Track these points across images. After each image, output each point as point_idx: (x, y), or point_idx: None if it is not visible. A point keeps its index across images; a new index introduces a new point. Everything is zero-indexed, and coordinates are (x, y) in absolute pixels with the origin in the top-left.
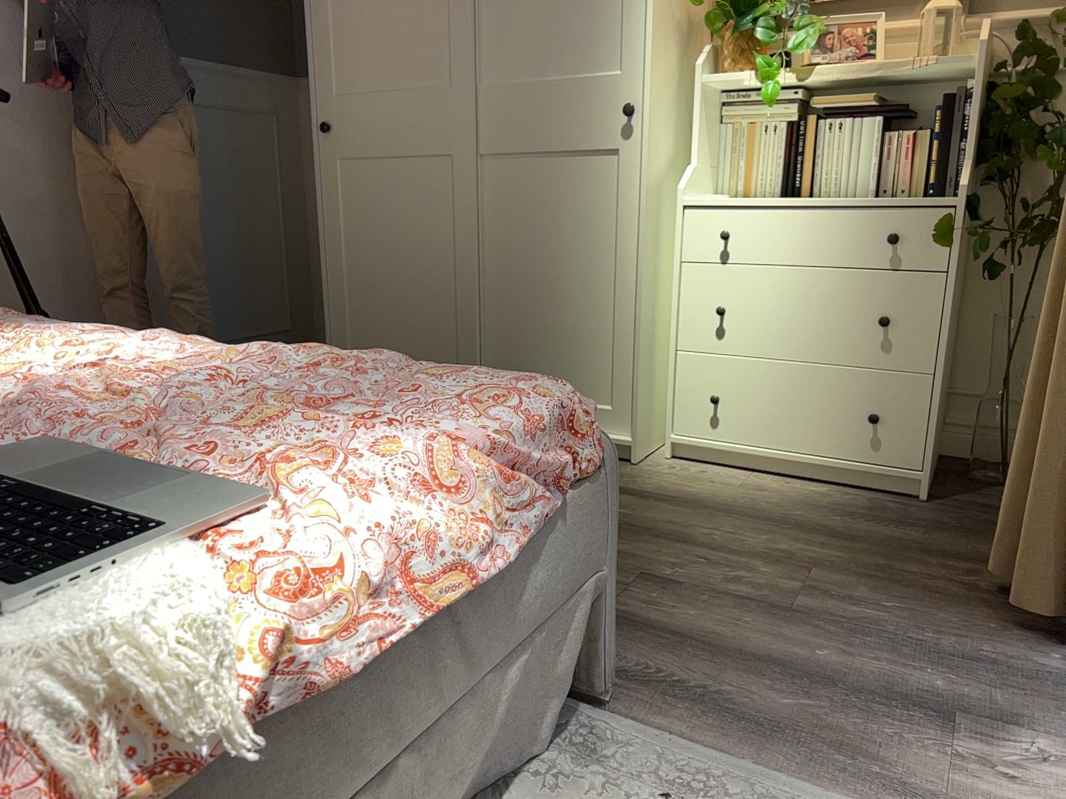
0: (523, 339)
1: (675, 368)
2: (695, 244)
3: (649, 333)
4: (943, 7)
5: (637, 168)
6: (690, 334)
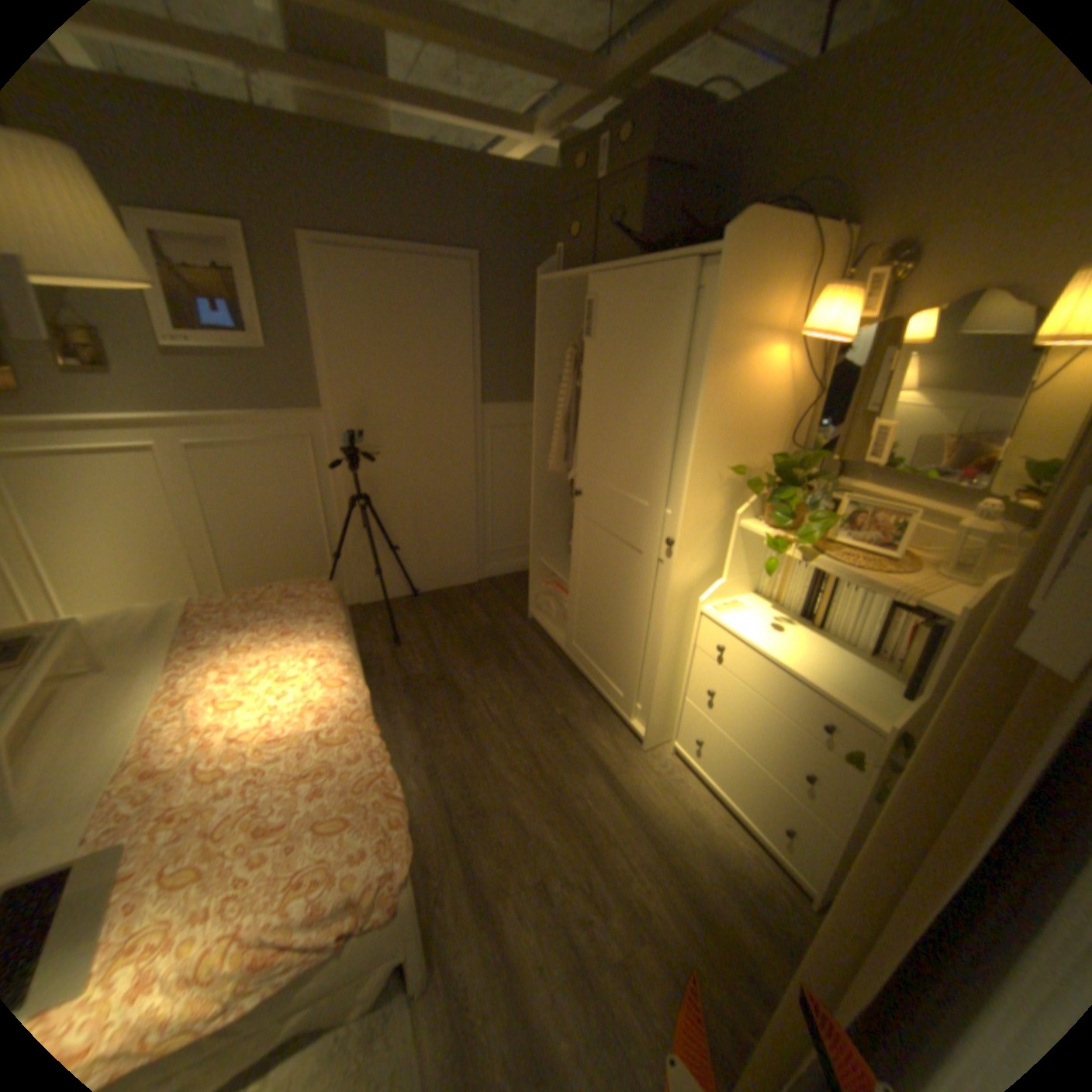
0: (606, 638)
1: (682, 706)
2: (705, 641)
3: (667, 679)
4: (979, 530)
5: (671, 579)
6: (694, 693)
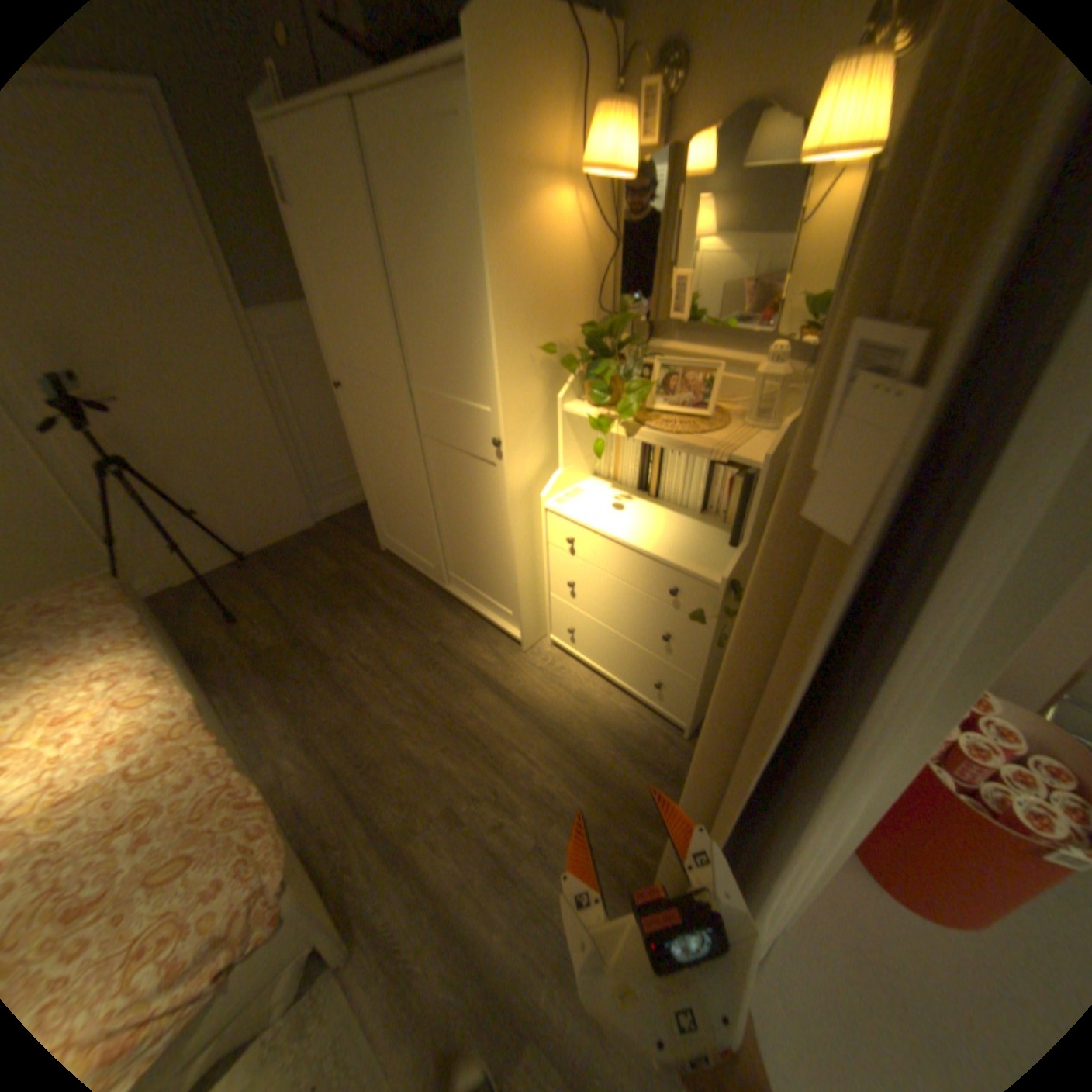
0: (465, 555)
1: (550, 601)
2: (556, 536)
3: (530, 581)
4: (773, 375)
5: (509, 483)
6: (557, 587)
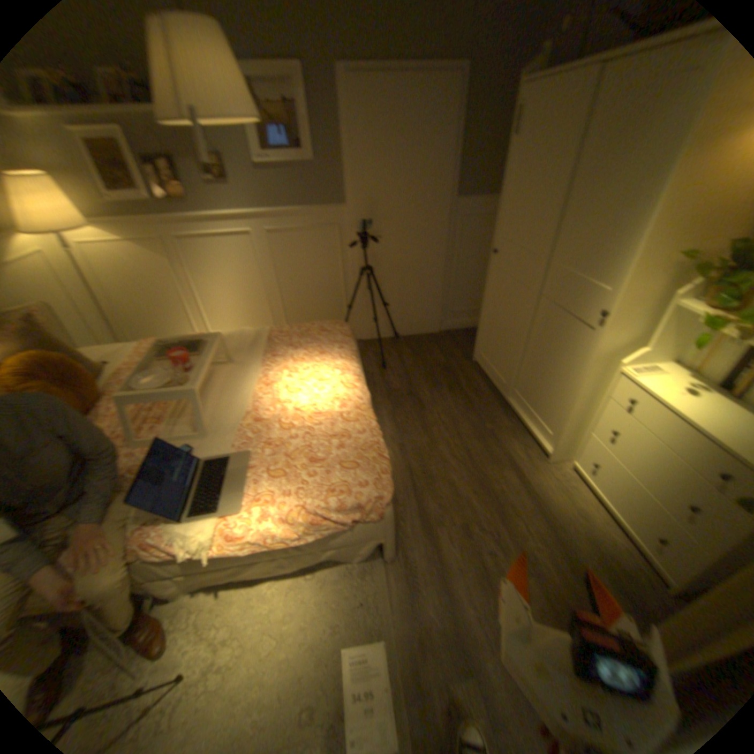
0: (534, 382)
1: (588, 438)
2: (620, 394)
3: (580, 418)
4: None
5: (600, 344)
6: (601, 431)
